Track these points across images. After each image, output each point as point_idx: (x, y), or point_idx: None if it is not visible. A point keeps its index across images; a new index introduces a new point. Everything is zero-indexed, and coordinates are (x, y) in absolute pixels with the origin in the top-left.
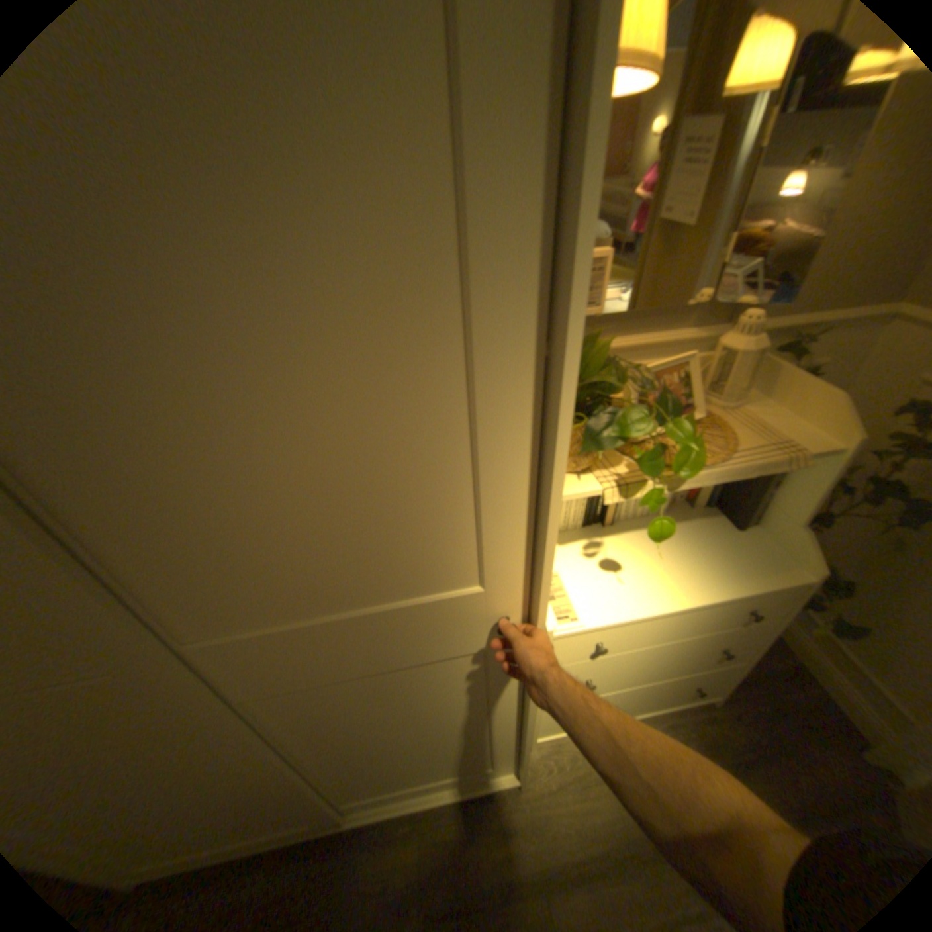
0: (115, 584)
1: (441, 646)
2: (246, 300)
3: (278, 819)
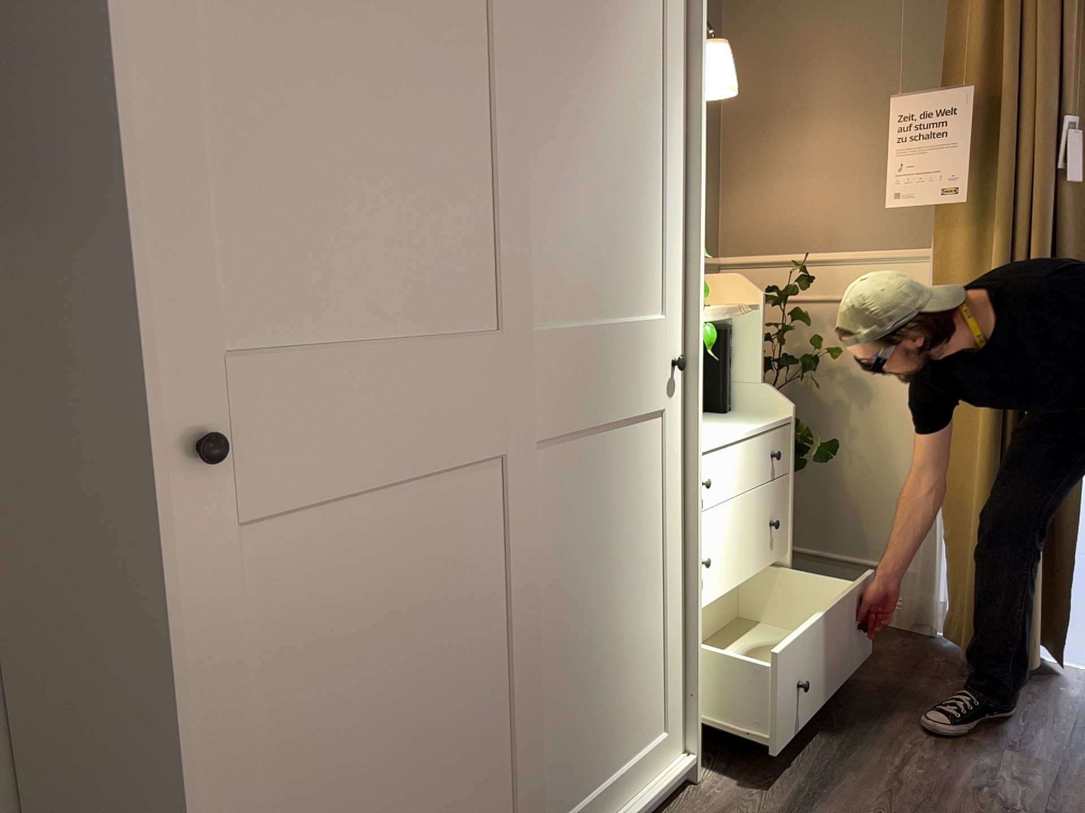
0: (527, 235)
1: (644, 390)
2: (610, 79)
3: (501, 804)
